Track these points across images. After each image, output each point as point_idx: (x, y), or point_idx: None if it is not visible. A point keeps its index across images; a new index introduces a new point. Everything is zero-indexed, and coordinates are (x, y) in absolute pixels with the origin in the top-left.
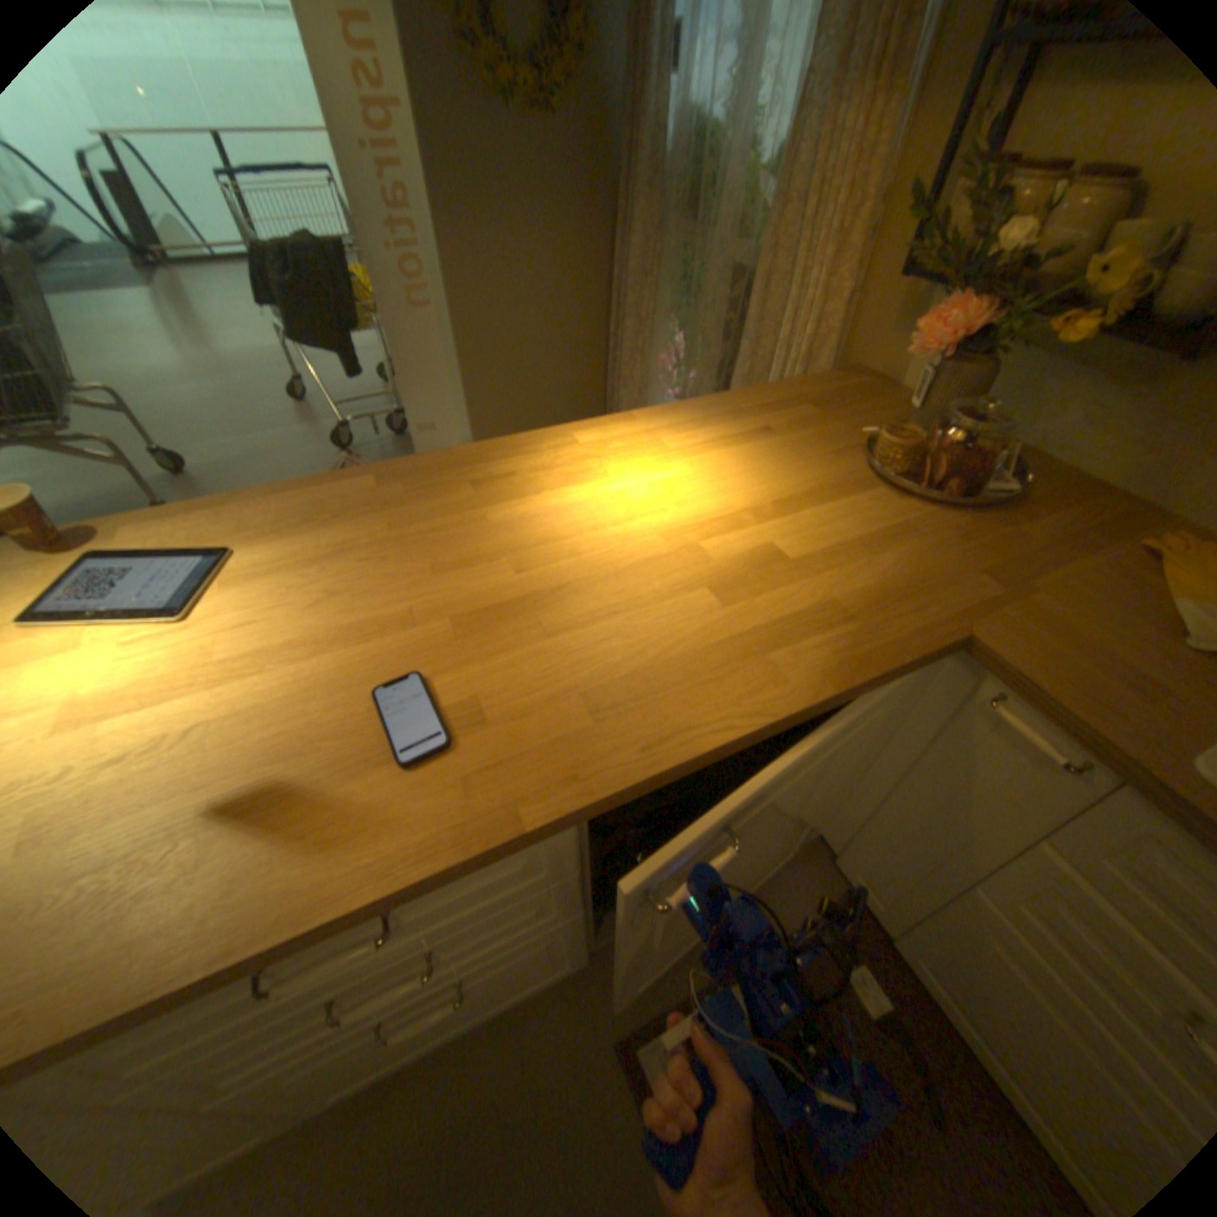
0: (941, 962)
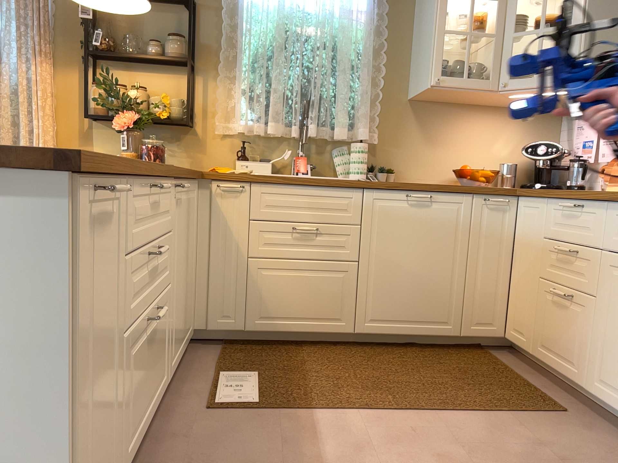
0: (256, 308)
